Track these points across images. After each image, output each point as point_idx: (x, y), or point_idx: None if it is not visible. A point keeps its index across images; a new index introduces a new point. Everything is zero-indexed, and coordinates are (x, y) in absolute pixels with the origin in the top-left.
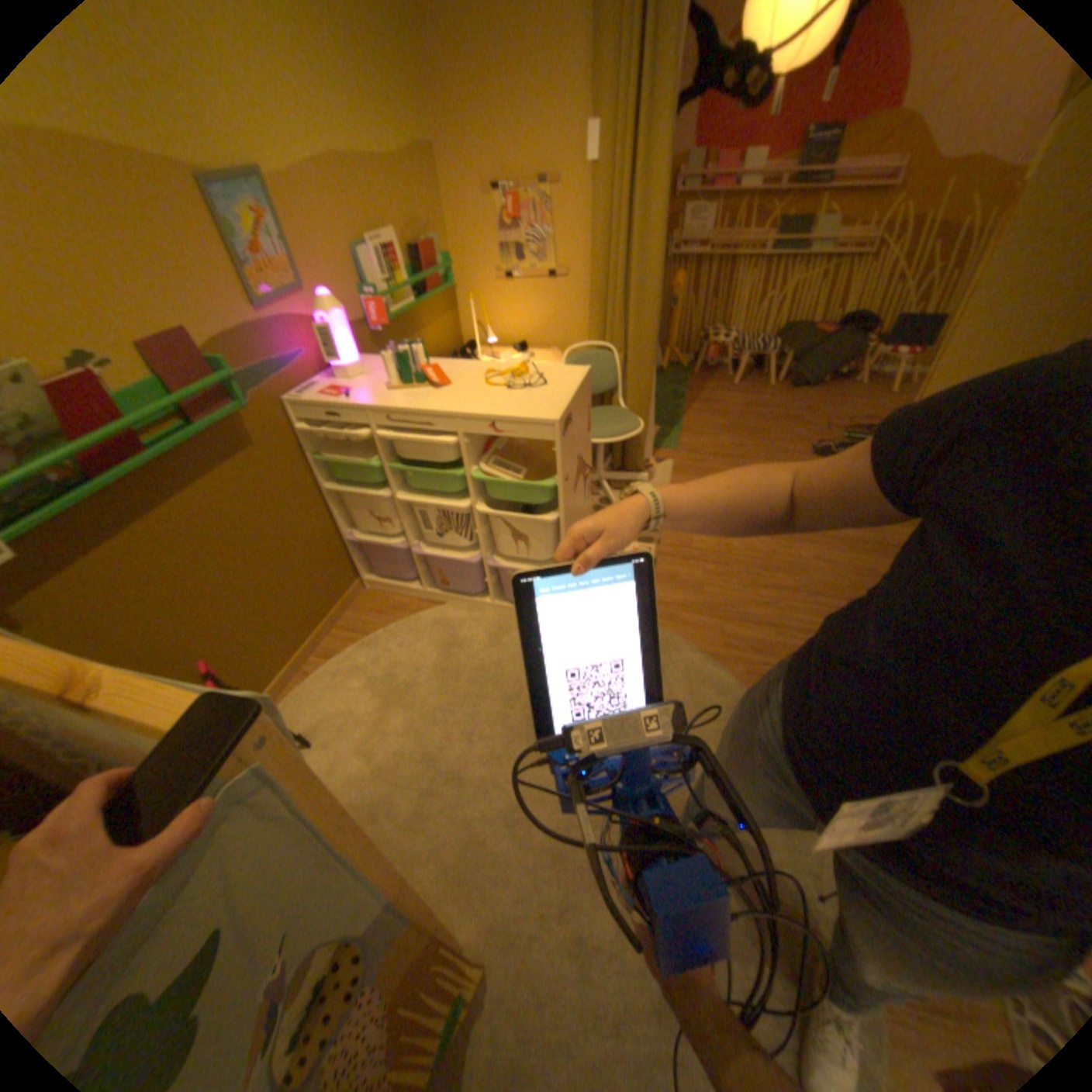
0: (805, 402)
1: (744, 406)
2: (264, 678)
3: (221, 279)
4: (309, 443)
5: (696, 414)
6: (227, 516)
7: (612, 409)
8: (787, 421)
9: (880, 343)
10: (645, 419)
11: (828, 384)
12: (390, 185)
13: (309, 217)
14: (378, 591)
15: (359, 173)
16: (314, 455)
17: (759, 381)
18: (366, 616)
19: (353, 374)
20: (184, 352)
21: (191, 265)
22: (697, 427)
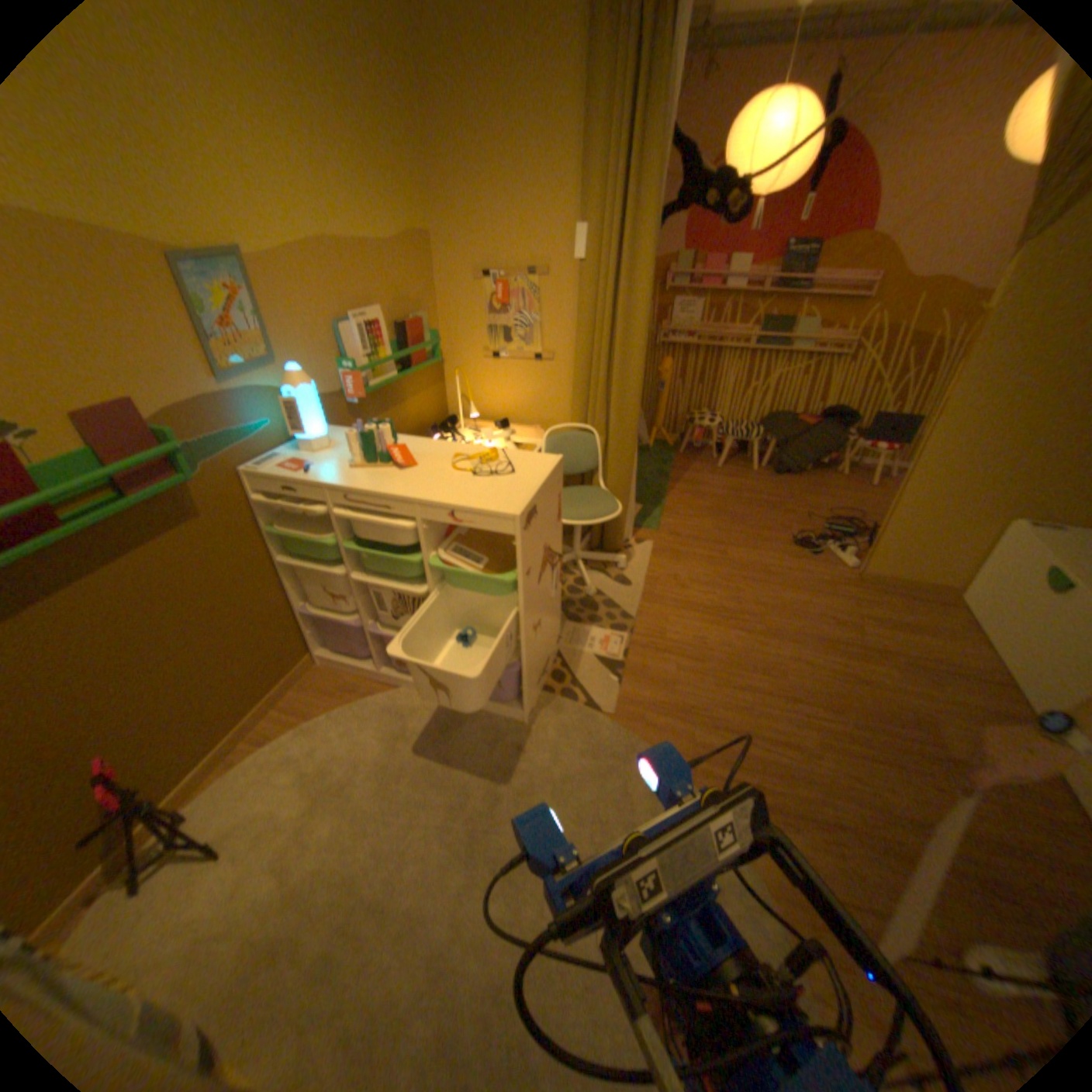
0: (787, 489)
1: (727, 489)
2: (179, 770)
3: (181, 352)
4: (264, 515)
5: (679, 494)
6: (156, 593)
7: (591, 489)
8: (769, 507)
9: (860, 437)
10: (624, 500)
11: (810, 472)
12: (380, 267)
13: (289, 294)
14: (328, 668)
15: (348, 255)
16: (269, 526)
17: (743, 465)
18: (311, 697)
19: (318, 447)
20: (126, 424)
21: (147, 337)
22: (680, 508)
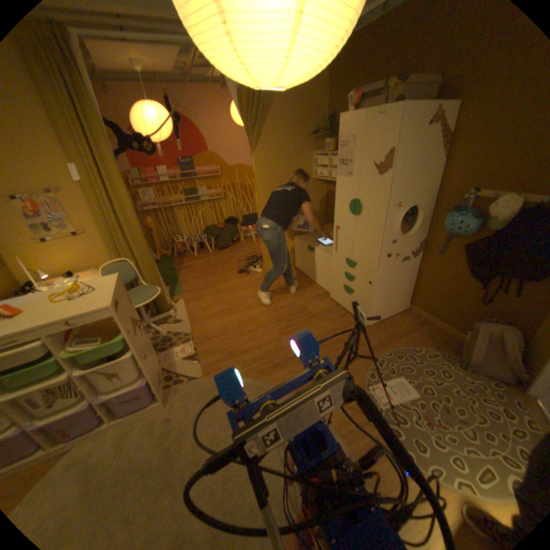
0: (226, 255)
1: (203, 264)
2: None
3: None
4: None
5: (184, 274)
6: None
7: (139, 287)
8: (223, 264)
9: (241, 227)
10: (159, 285)
11: (231, 246)
12: None
13: None
14: None
15: None
16: None
17: (205, 252)
18: None
19: None
20: None
21: None
22: (187, 280)
